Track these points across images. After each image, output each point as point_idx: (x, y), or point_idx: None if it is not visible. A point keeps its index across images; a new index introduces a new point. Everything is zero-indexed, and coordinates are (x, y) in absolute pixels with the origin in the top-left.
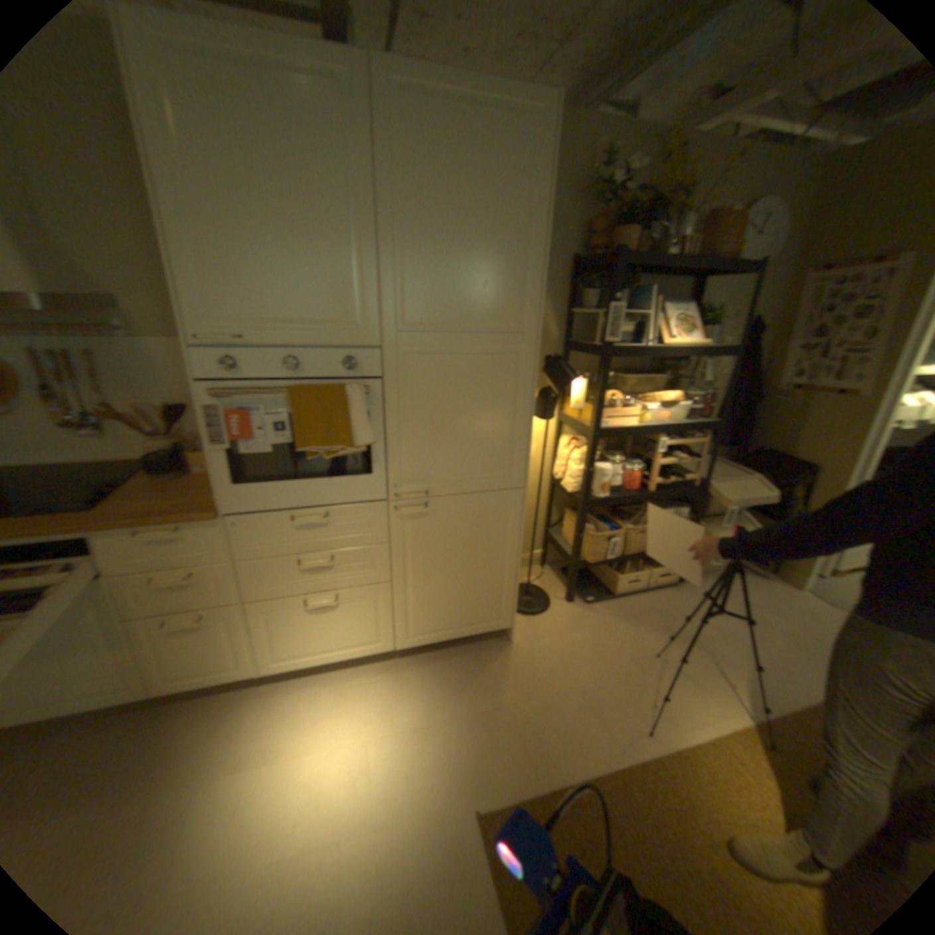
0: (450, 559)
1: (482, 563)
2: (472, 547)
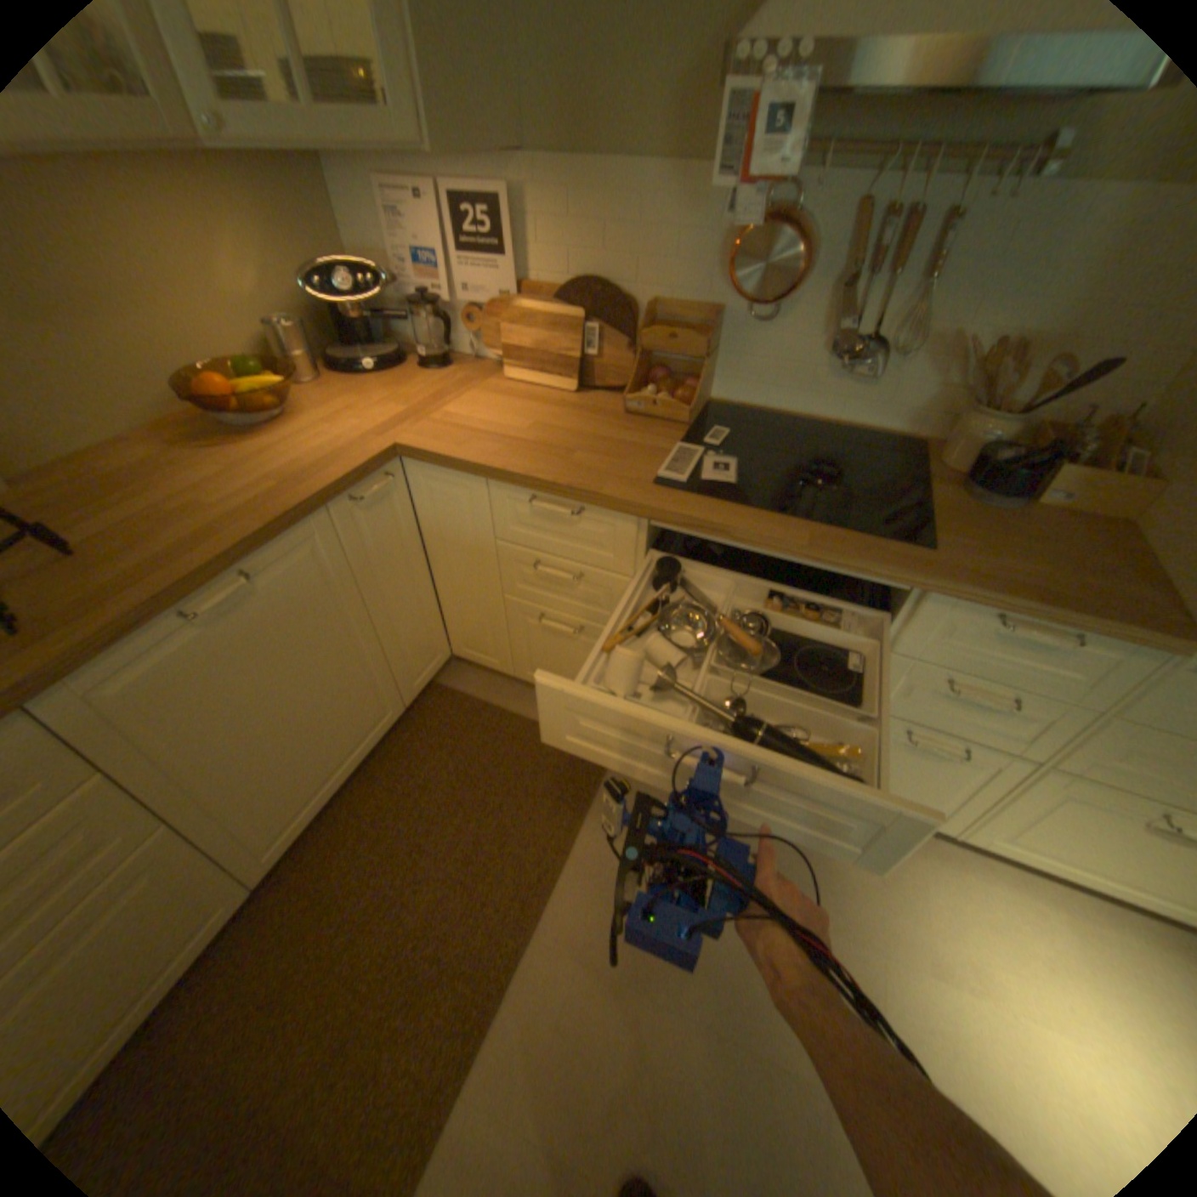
0: None
1: None
2: None
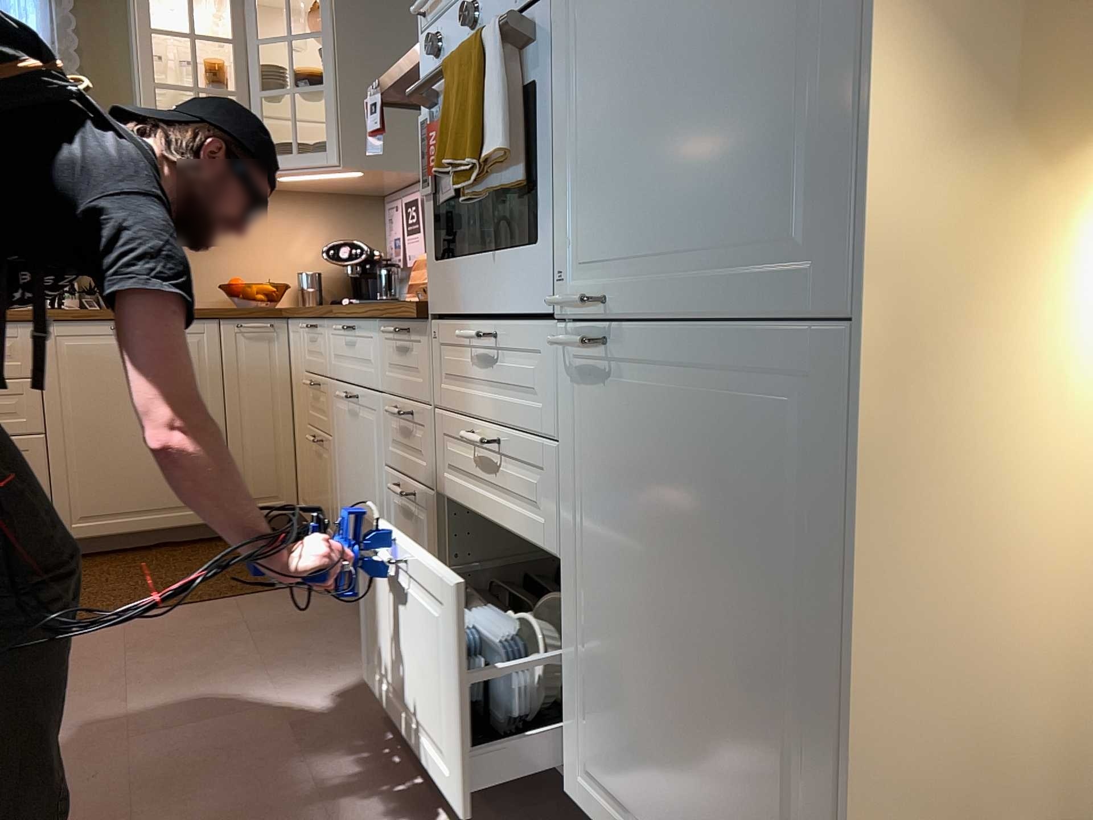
0: (667, 571)
1: (747, 650)
2: (719, 554)
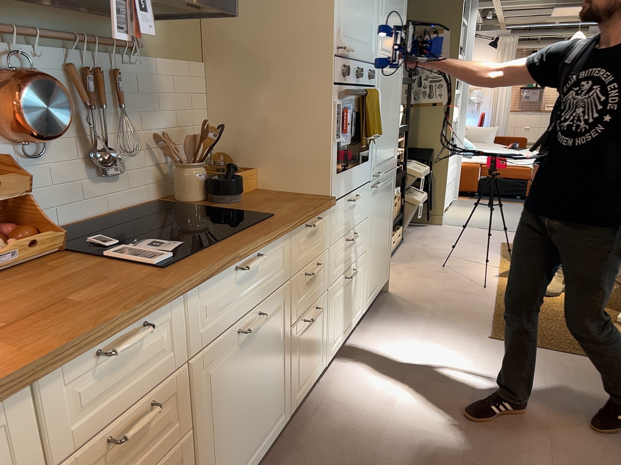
0: (380, 225)
1: (385, 227)
2: (384, 214)
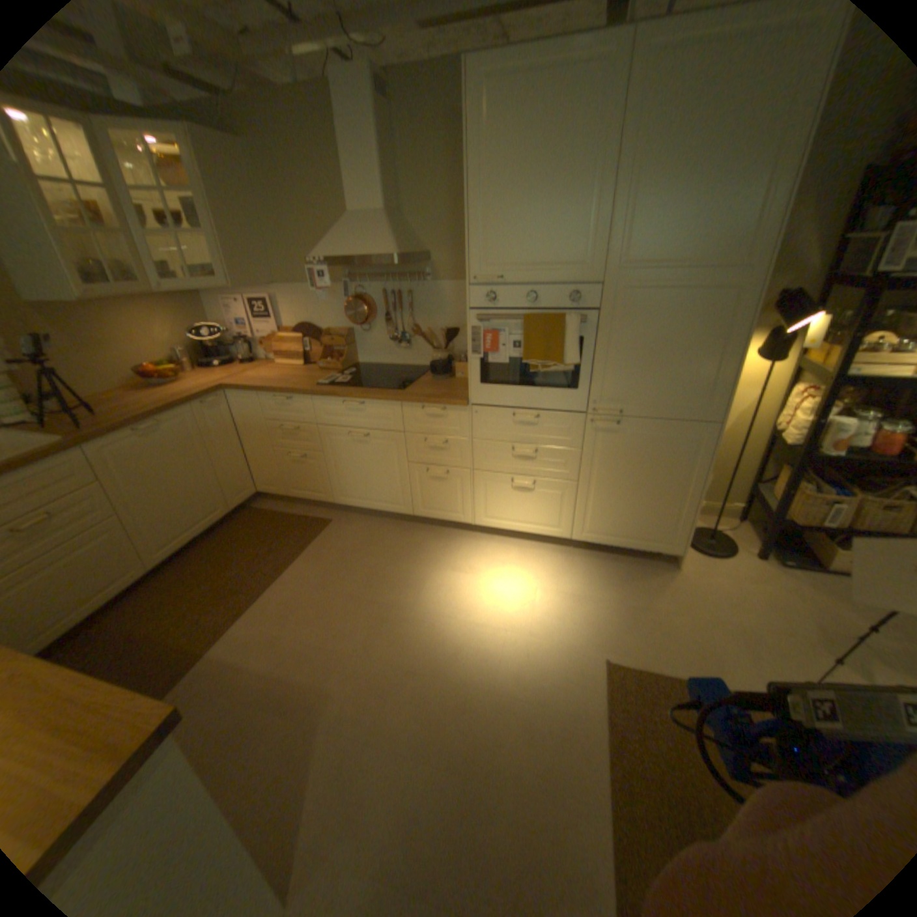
0: (634, 475)
1: (664, 487)
2: (657, 469)
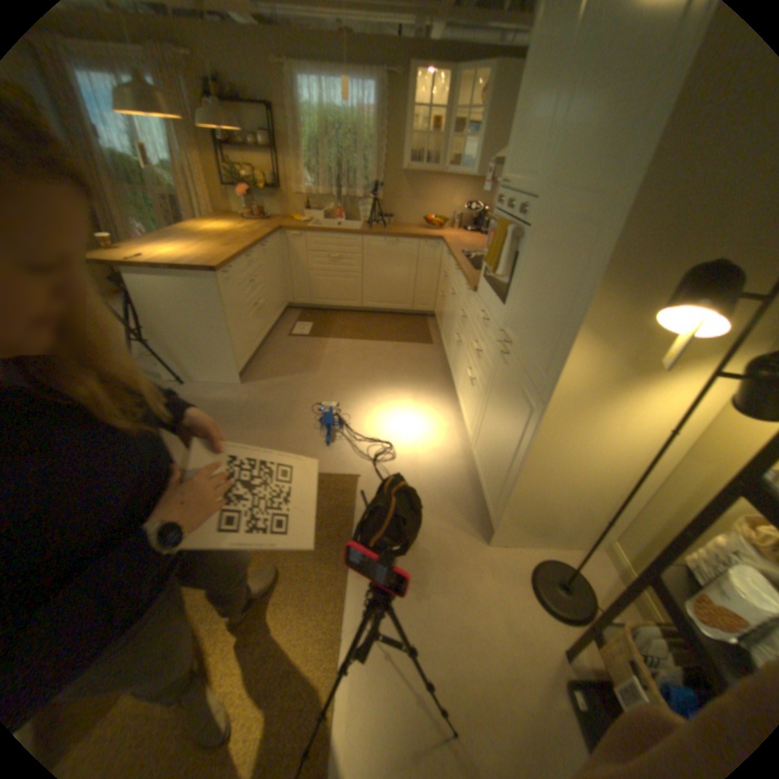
0: (500, 416)
1: (506, 446)
2: (508, 422)
